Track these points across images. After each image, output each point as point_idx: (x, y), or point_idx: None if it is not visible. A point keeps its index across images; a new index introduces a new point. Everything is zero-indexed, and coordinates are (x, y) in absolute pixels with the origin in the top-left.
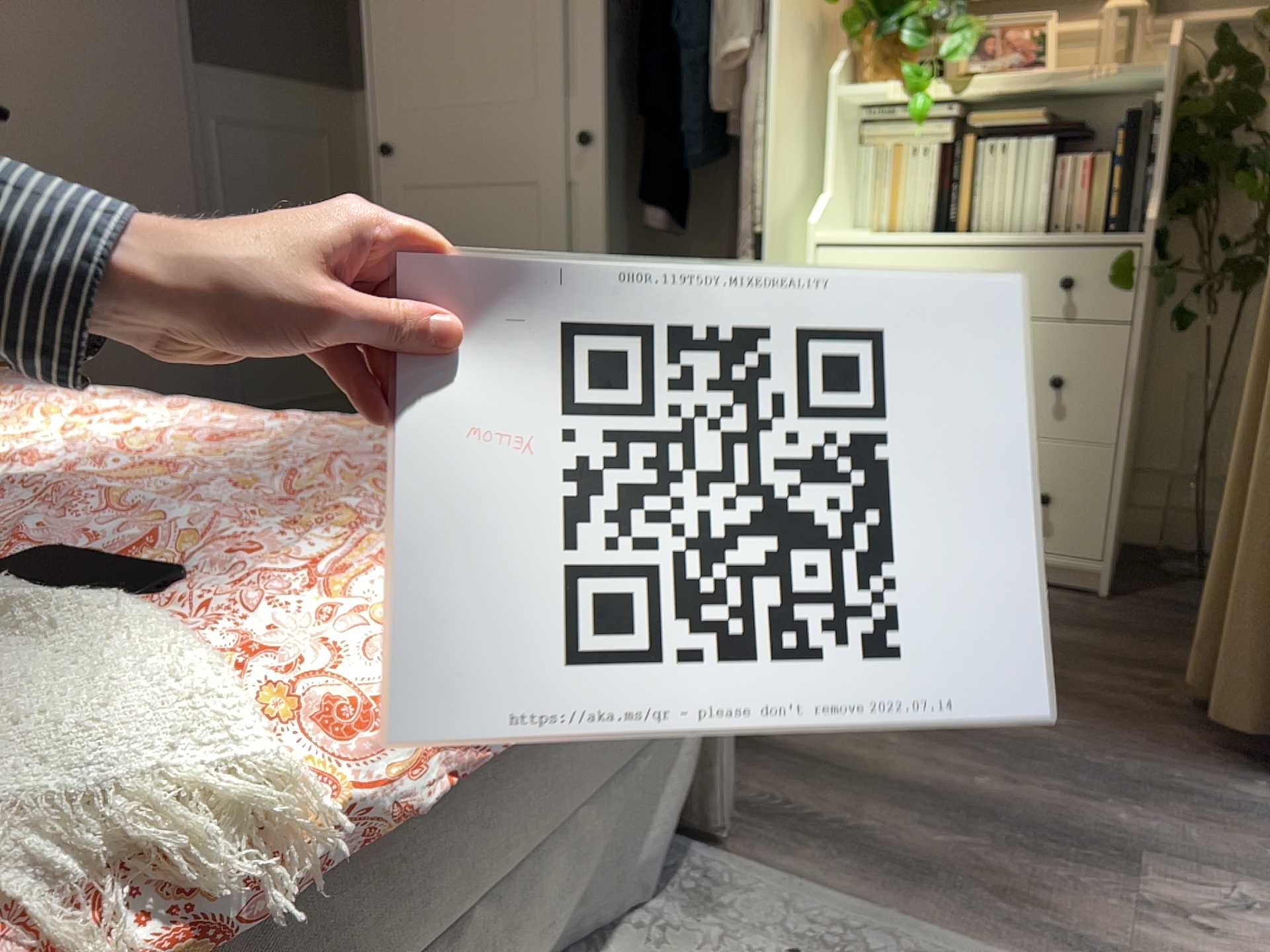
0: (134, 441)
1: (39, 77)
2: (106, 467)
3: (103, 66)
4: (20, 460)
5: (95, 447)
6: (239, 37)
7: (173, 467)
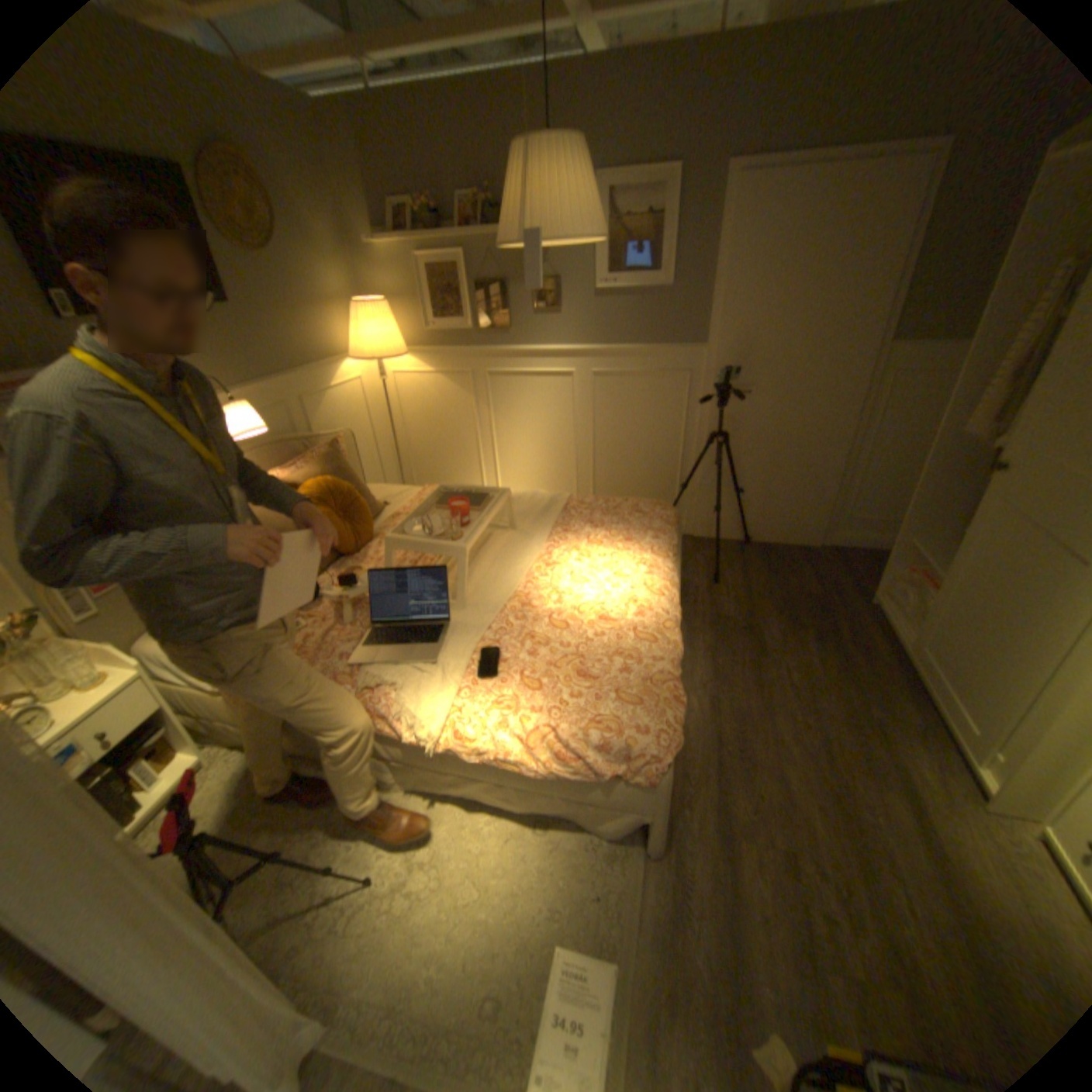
0: (608, 596)
1: (788, 362)
2: (579, 609)
3: (826, 352)
4: (562, 598)
5: (599, 593)
6: (936, 318)
7: (578, 624)
